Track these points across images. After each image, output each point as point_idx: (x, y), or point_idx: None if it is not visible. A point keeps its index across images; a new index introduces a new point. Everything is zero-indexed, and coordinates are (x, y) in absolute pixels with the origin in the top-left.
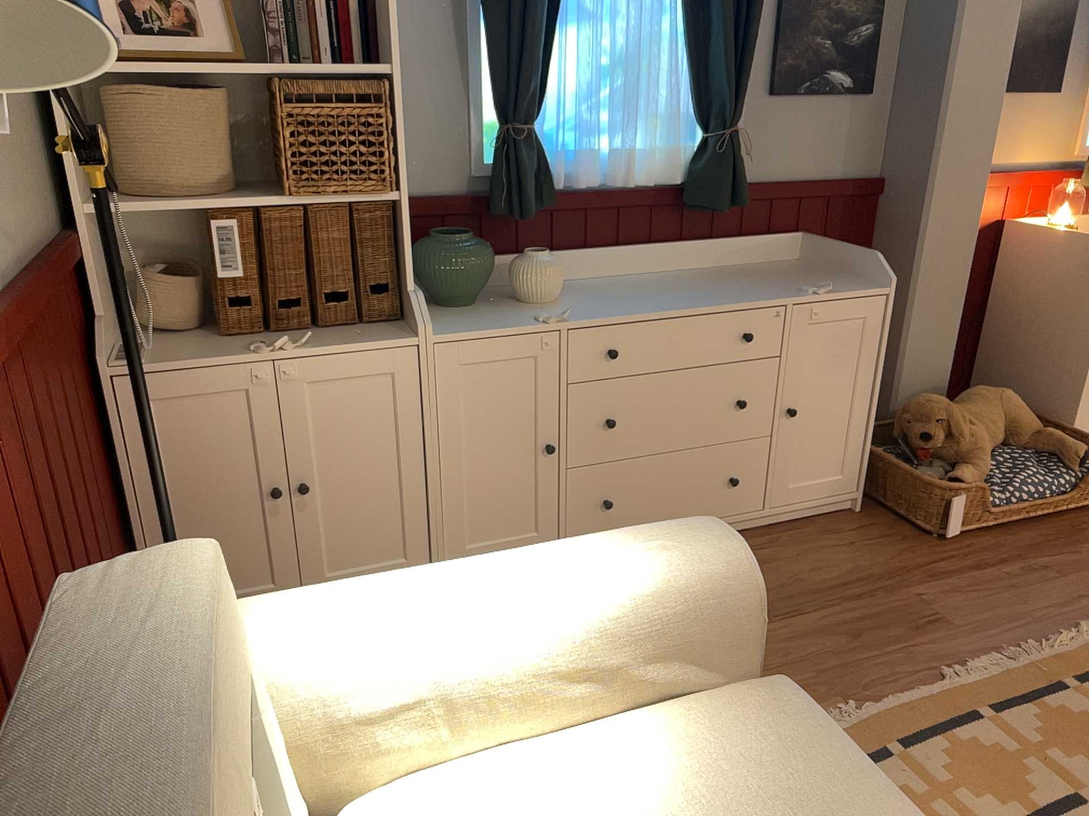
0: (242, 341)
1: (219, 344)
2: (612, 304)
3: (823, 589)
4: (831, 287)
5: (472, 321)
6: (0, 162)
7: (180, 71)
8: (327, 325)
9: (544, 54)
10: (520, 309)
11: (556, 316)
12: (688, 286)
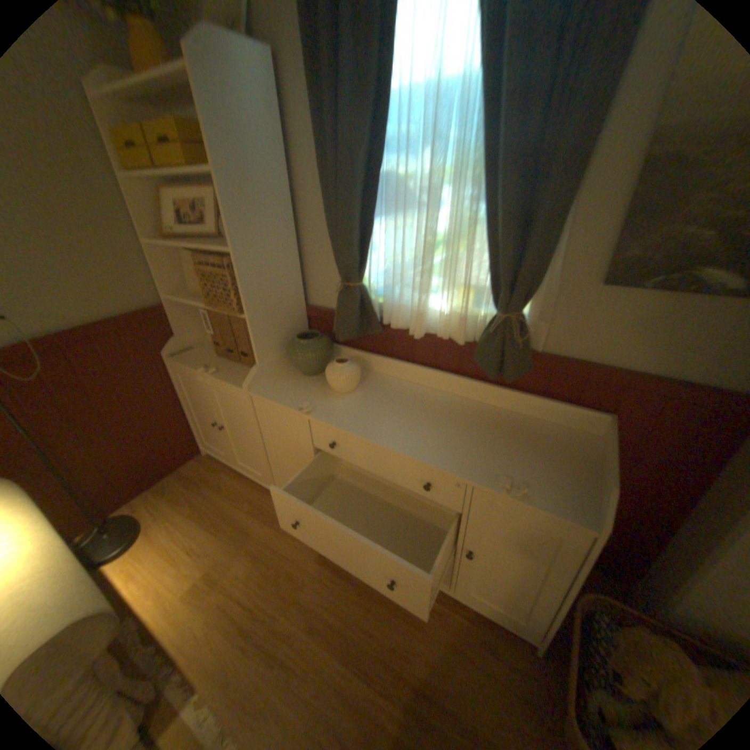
0: (214, 359)
1: (208, 357)
2: (359, 414)
3: (409, 685)
4: (522, 495)
5: (284, 389)
6: (65, 286)
7: (170, 243)
8: (245, 364)
9: (363, 236)
10: (318, 392)
11: (313, 407)
12: (438, 421)
